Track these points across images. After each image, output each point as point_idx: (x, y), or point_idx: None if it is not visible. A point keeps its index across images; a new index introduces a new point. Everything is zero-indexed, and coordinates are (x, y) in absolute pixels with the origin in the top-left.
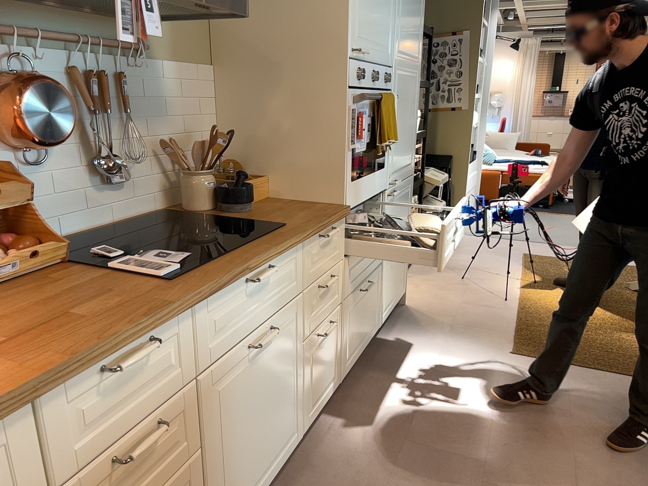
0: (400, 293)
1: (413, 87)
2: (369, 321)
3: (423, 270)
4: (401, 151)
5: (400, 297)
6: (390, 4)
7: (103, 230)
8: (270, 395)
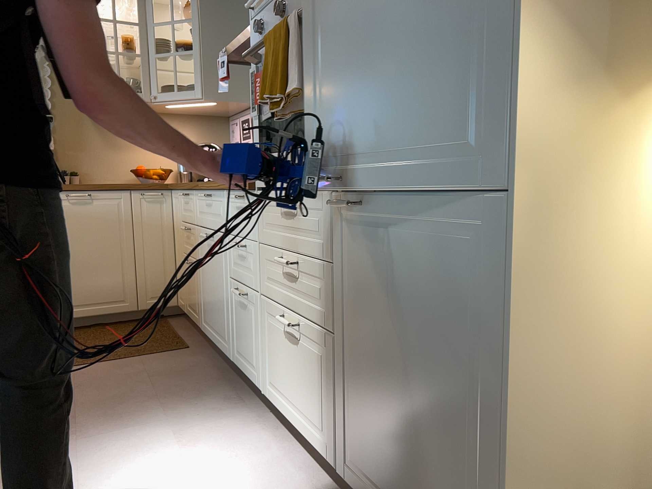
0: None
1: None
2: (308, 407)
3: None
4: (398, 104)
5: None
6: None
7: None
8: (215, 284)
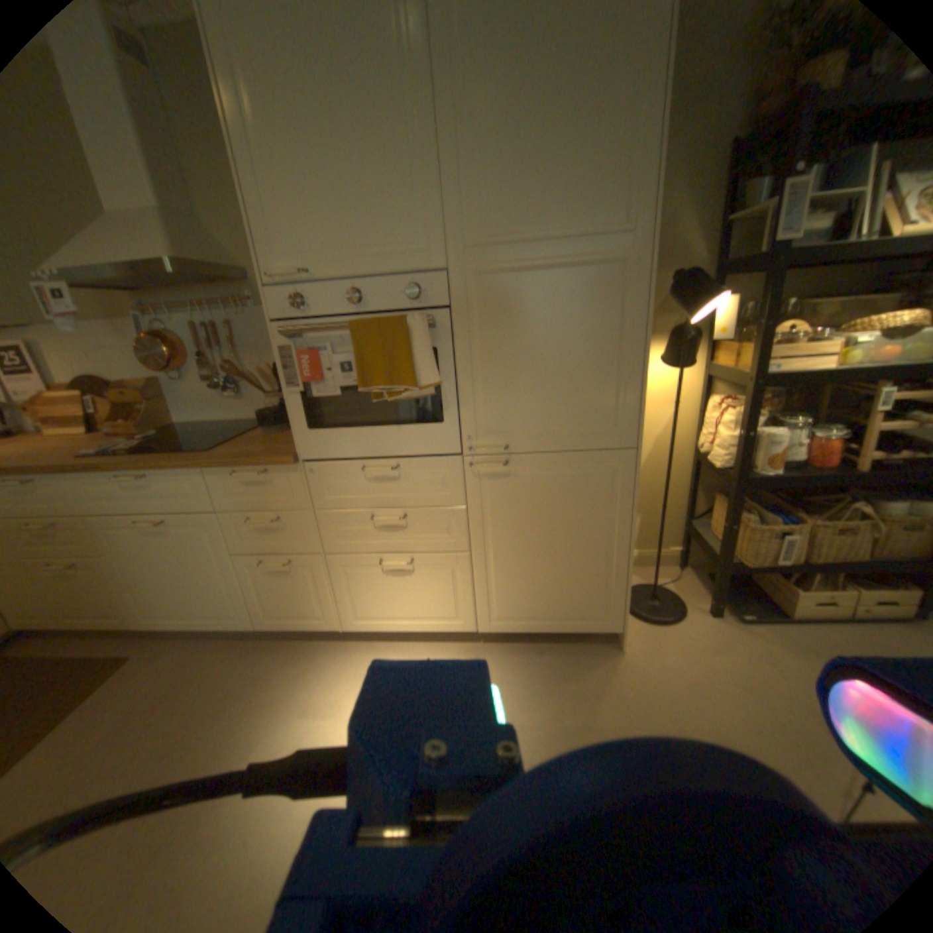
0: (588, 627)
1: (598, 280)
2: (427, 609)
3: (812, 649)
4: (539, 401)
5: (594, 634)
6: (405, 160)
7: (225, 424)
8: (179, 572)
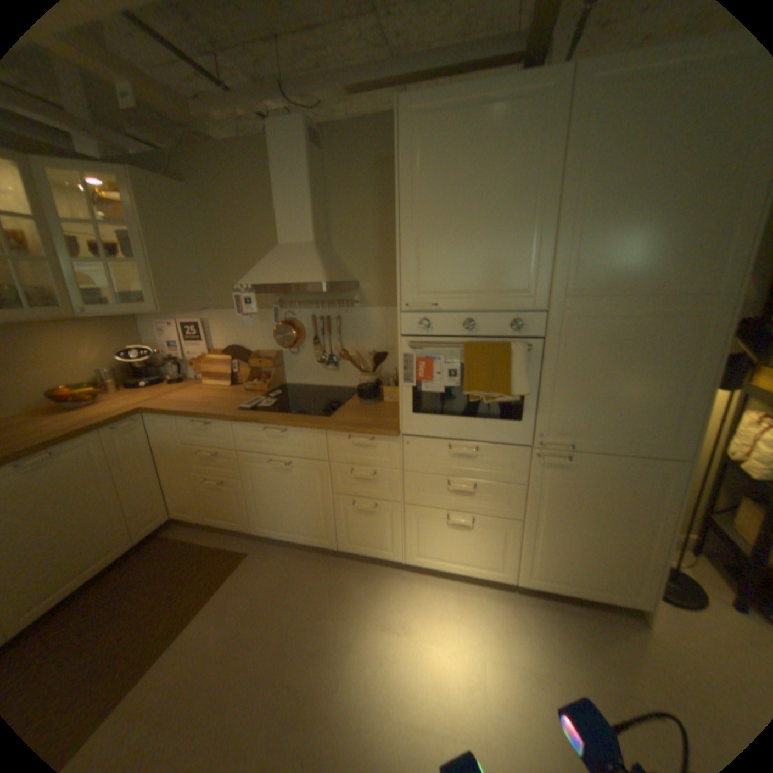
0: (620, 600)
1: (678, 329)
2: (479, 559)
3: None
4: (608, 415)
5: (624, 606)
6: (529, 235)
7: (323, 388)
8: (294, 499)
